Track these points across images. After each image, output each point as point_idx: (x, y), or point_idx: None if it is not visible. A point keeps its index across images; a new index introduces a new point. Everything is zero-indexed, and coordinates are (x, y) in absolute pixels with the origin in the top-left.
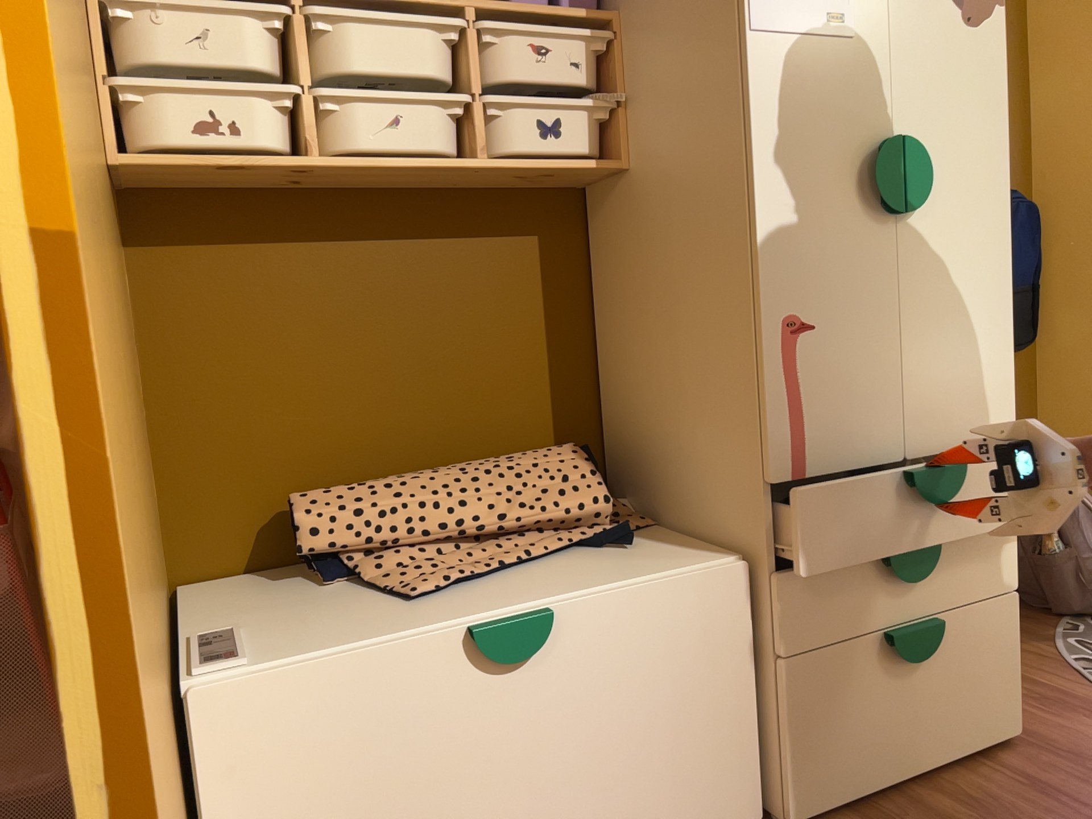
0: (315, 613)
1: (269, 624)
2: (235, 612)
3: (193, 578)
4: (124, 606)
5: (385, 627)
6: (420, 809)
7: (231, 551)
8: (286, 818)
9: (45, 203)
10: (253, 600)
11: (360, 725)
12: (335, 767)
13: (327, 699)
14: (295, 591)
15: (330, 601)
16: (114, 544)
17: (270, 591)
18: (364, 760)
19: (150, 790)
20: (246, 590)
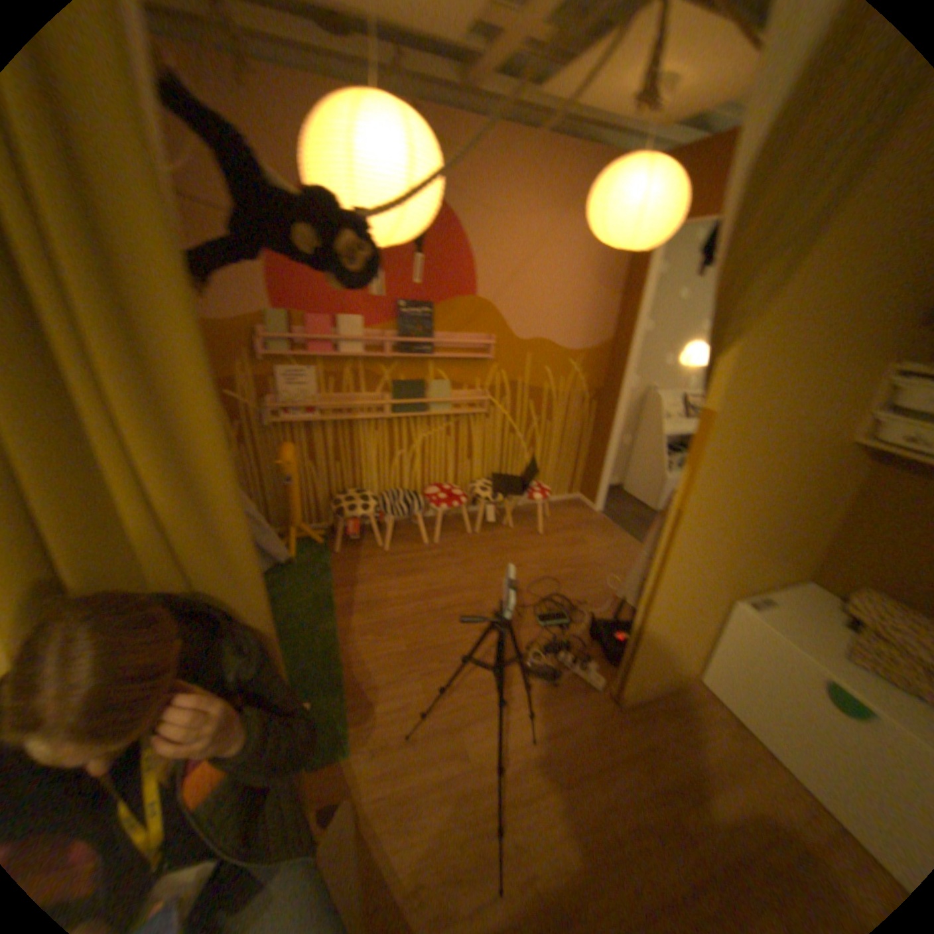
0: (815, 628)
1: (796, 615)
2: (801, 603)
3: (821, 584)
4: (675, 573)
5: (816, 651)
6: (781, 704)
7: (842, 587)
8: (743, 658)
9: (688, 503)
10: (815, 607)
11: (777, 663)
12: (763, 663)
13: (772, 646)
14: (834, 618)
15: (830, 631)
16: (679, 562)
17: (828, 610)
18: (772, 672)
19: (664, 604)
20: (823, 603)
